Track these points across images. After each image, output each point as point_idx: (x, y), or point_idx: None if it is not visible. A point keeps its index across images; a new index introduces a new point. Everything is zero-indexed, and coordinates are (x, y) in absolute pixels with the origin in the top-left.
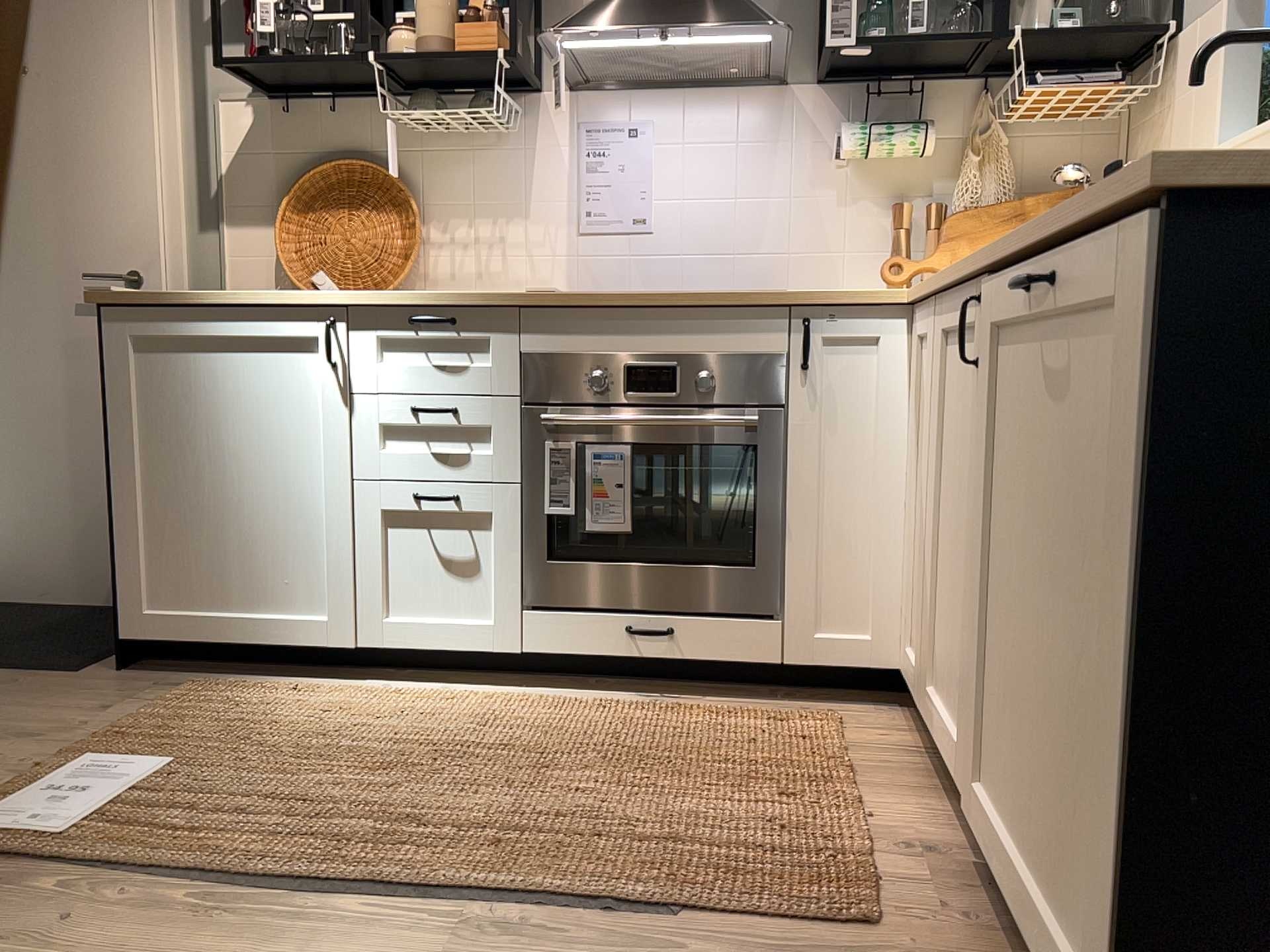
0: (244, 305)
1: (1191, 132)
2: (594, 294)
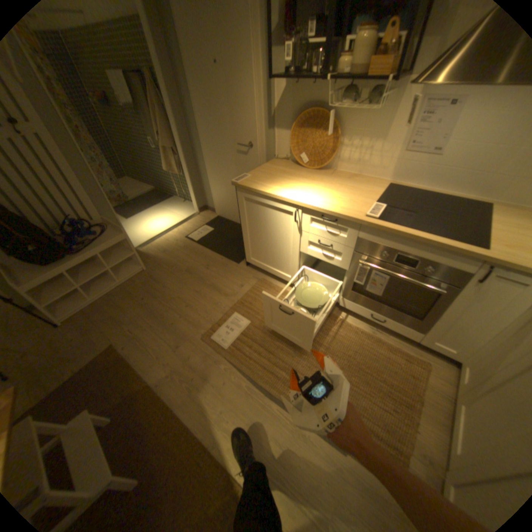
0: (272, 196)
1: None
2: (392, 228)
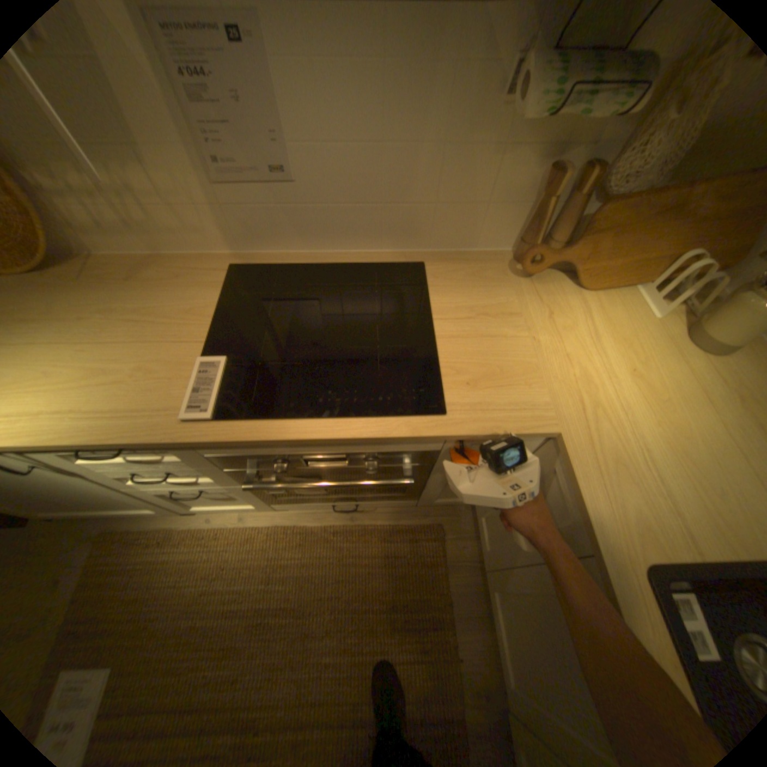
0: None
1: None
2: (254, 441)
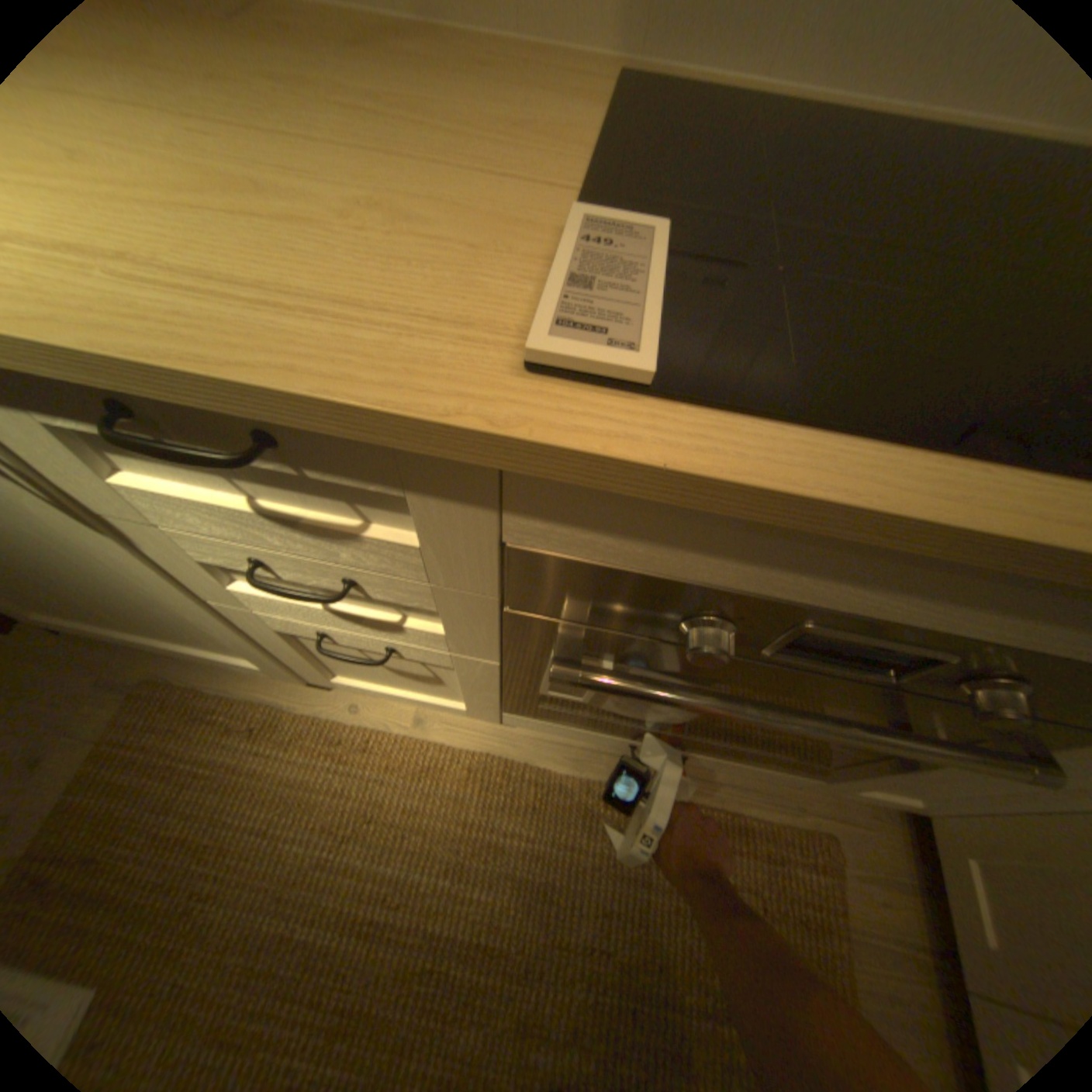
0: None
1: None
2: (846, 495)
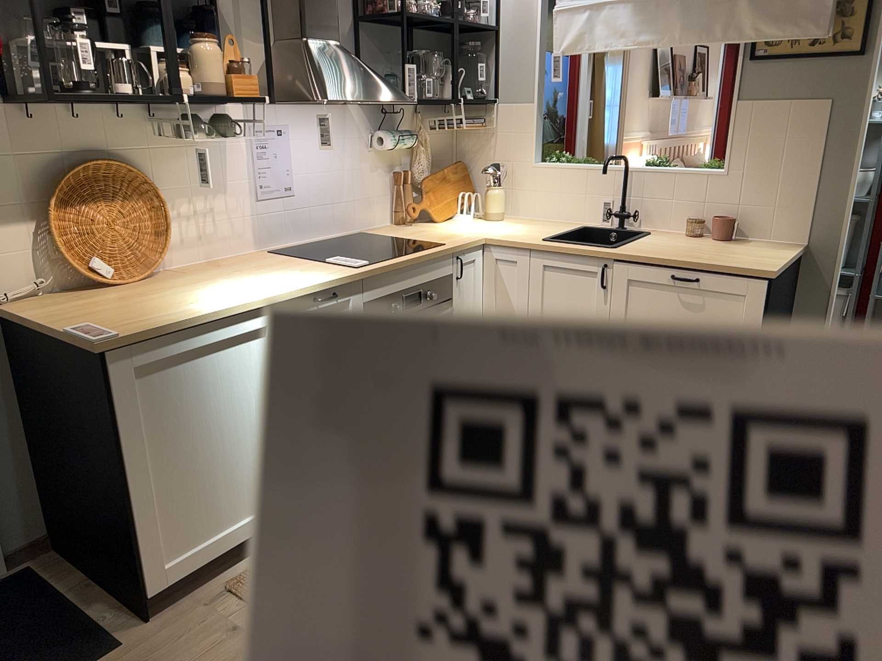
0: (221, 318)
1: (515, 149)
2: (394, 263)
